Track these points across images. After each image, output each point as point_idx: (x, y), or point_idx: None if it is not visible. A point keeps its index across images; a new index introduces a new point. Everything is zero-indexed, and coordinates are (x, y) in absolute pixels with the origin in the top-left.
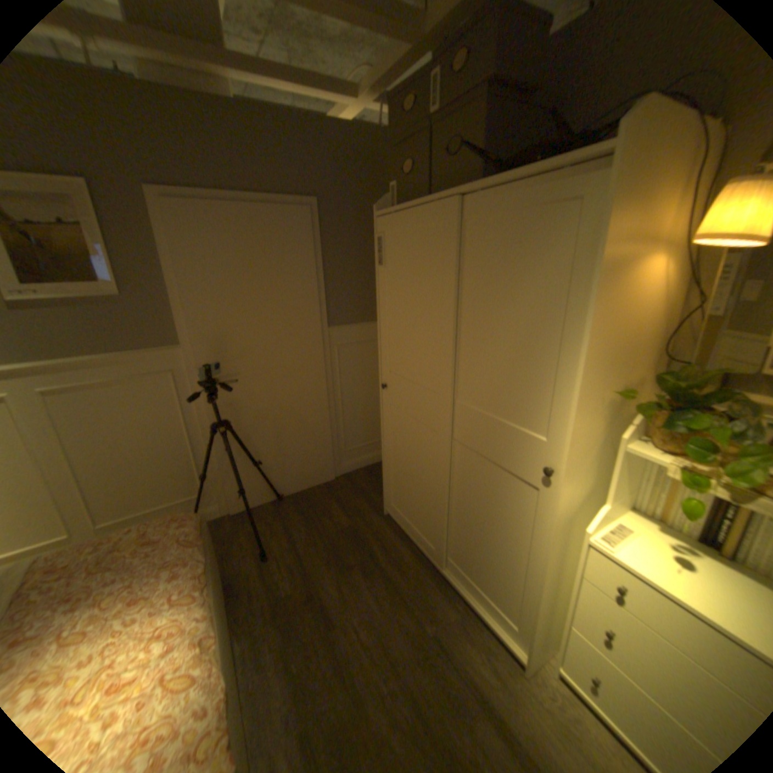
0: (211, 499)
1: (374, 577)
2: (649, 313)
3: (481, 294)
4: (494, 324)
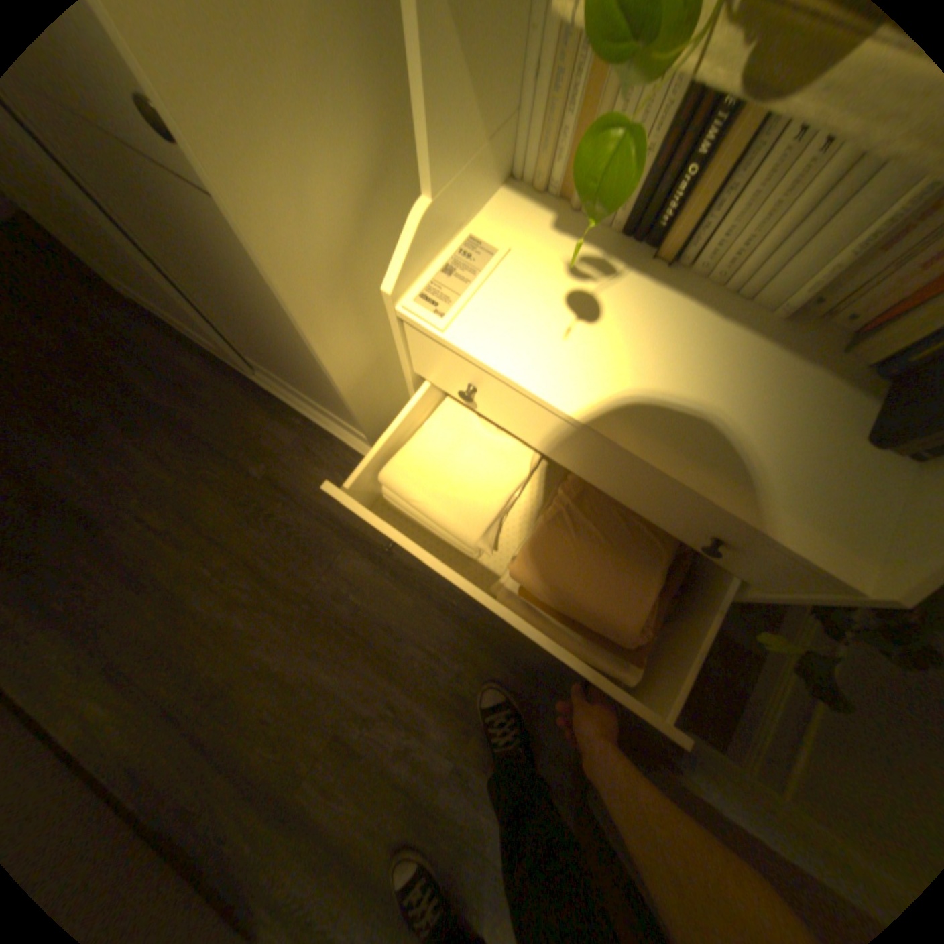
0: None
1: (144, 425)
2: None
3: None
4: None
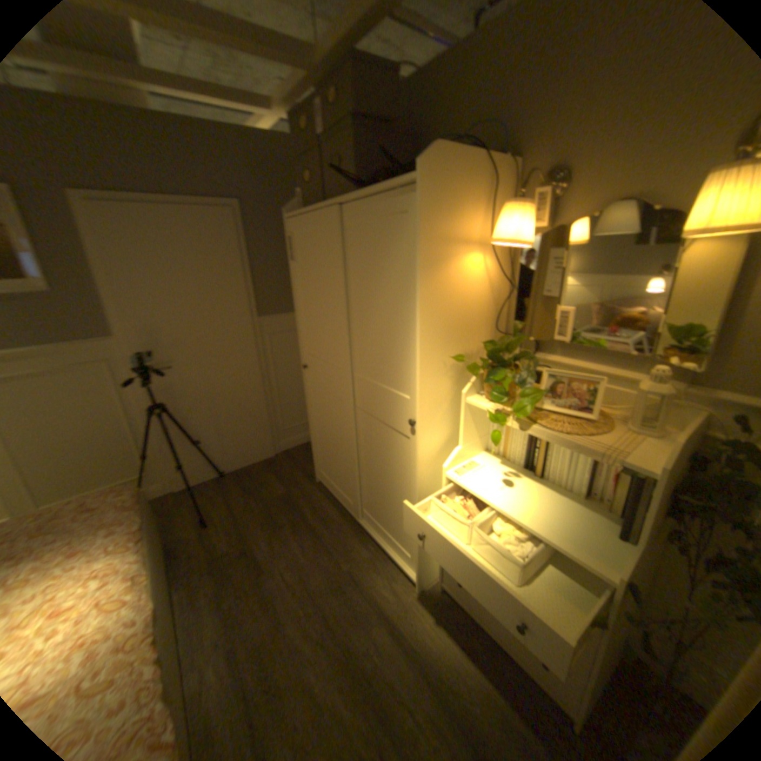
0: (151, 480)
1: (301, 532)
2: (476, 297)
3: (360, 284)
4: (370, 309)
